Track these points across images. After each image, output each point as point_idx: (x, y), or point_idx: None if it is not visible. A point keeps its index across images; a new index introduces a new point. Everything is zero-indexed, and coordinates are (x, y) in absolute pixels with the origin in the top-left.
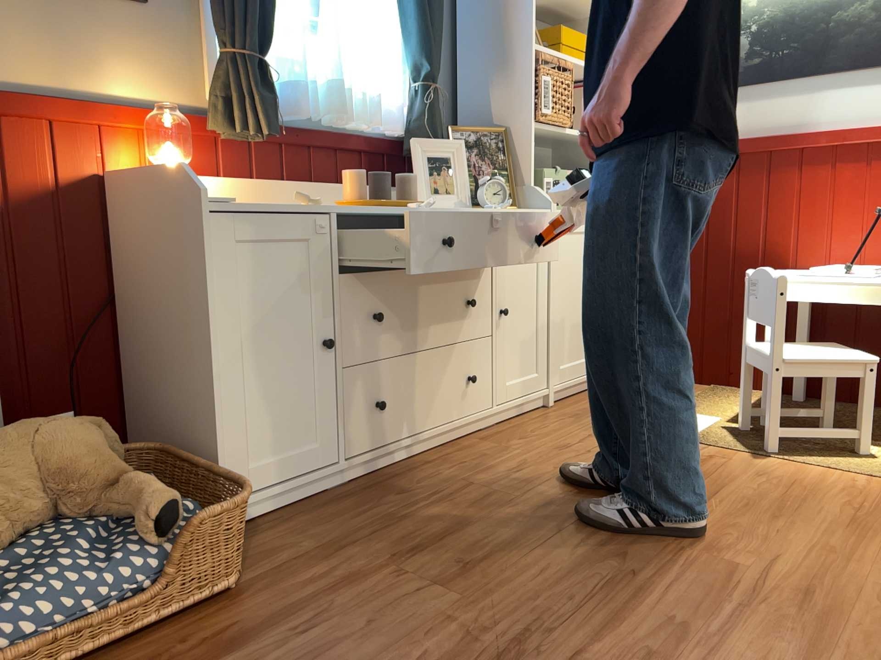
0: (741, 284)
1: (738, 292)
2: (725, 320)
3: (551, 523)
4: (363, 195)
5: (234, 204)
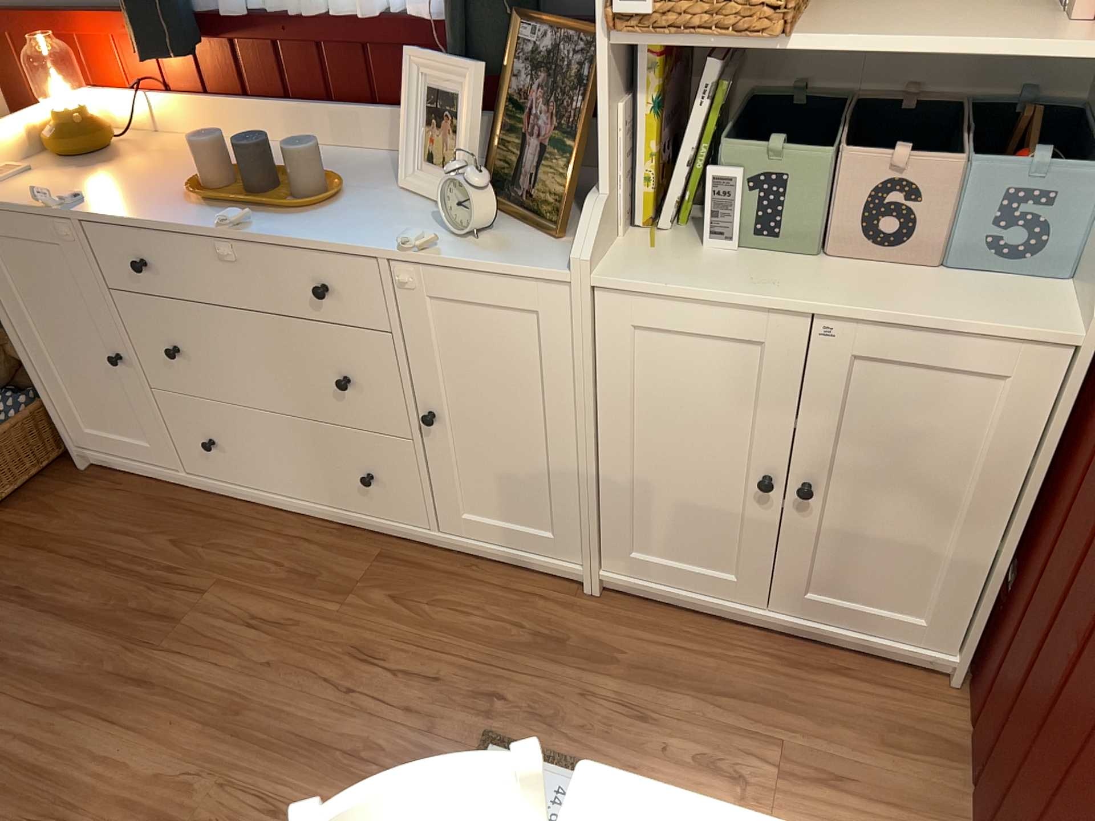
0: (1071, 785)
1: (1060, 794)
2: (1026, 810)
3: (90, 690)
4: (218, 180)
5: (11, 195)
